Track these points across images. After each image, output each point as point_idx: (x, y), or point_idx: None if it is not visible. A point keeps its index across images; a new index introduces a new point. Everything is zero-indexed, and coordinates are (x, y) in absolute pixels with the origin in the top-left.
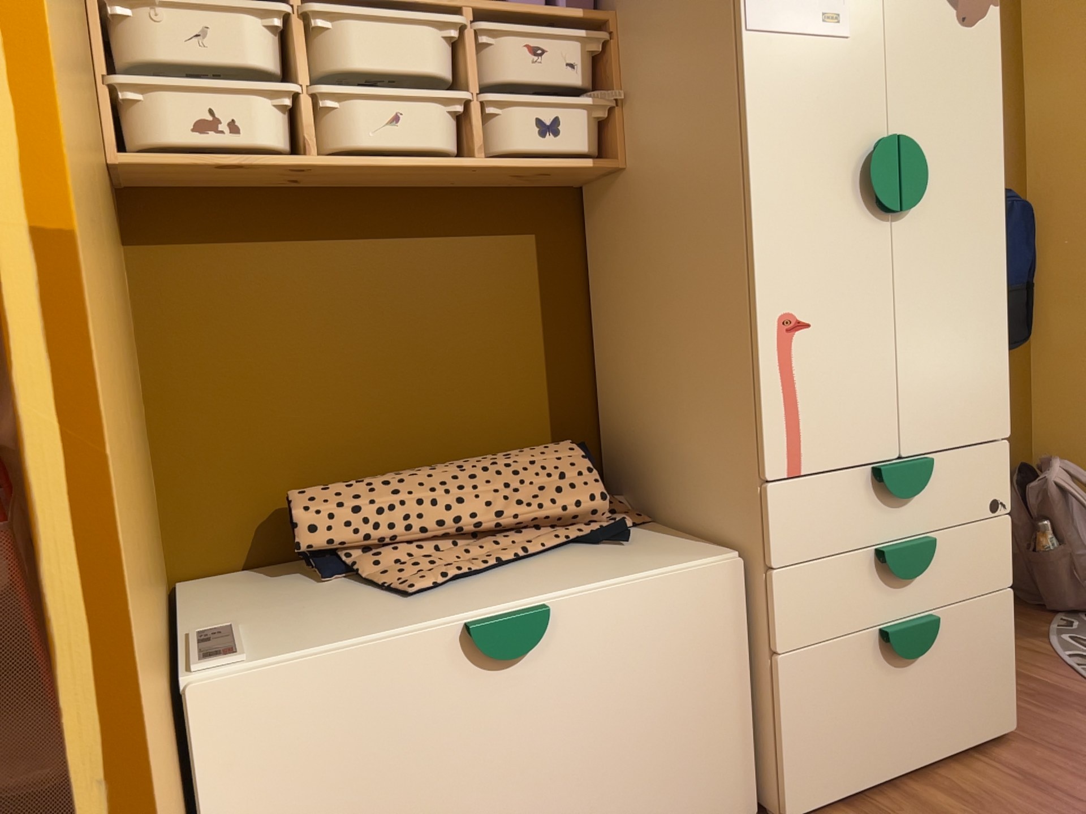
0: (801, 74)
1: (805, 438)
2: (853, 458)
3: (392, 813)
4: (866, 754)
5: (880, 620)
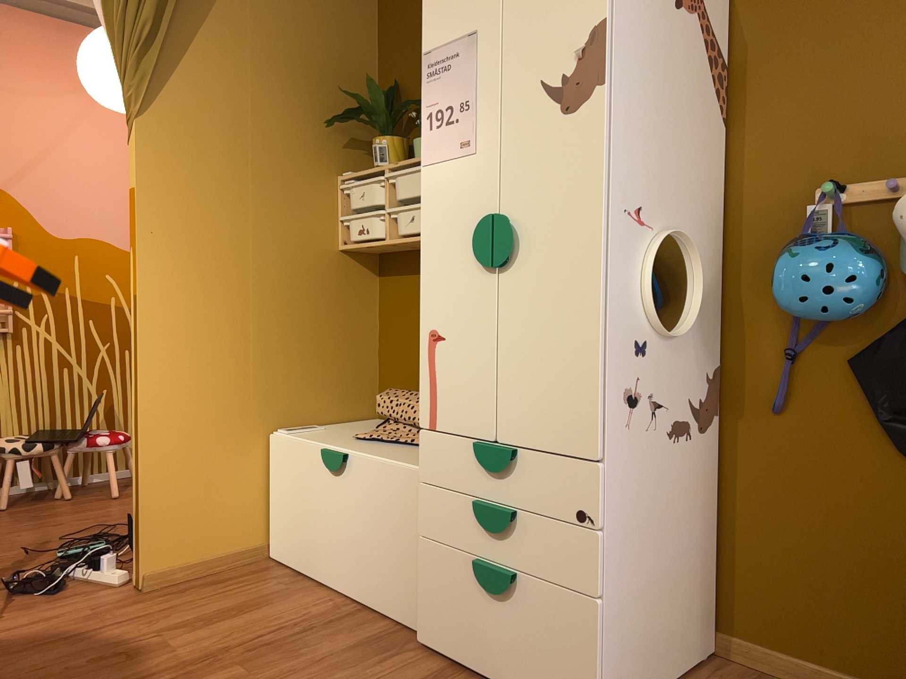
0: (448, 183)
1: (438, 408)
2: (465, 431)
3: (303, 513)
4: (464, 642)
5: (476, 553)
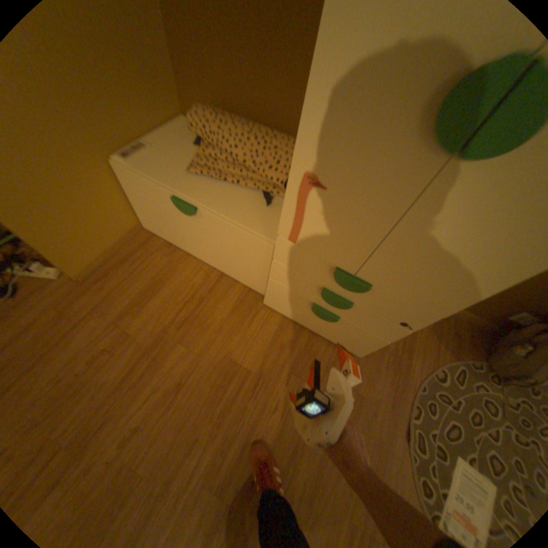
0: None
1: (301, 234)
2: (325, 257)
3: (165, 221)
4: (294, 316)
5: (313, 301)
